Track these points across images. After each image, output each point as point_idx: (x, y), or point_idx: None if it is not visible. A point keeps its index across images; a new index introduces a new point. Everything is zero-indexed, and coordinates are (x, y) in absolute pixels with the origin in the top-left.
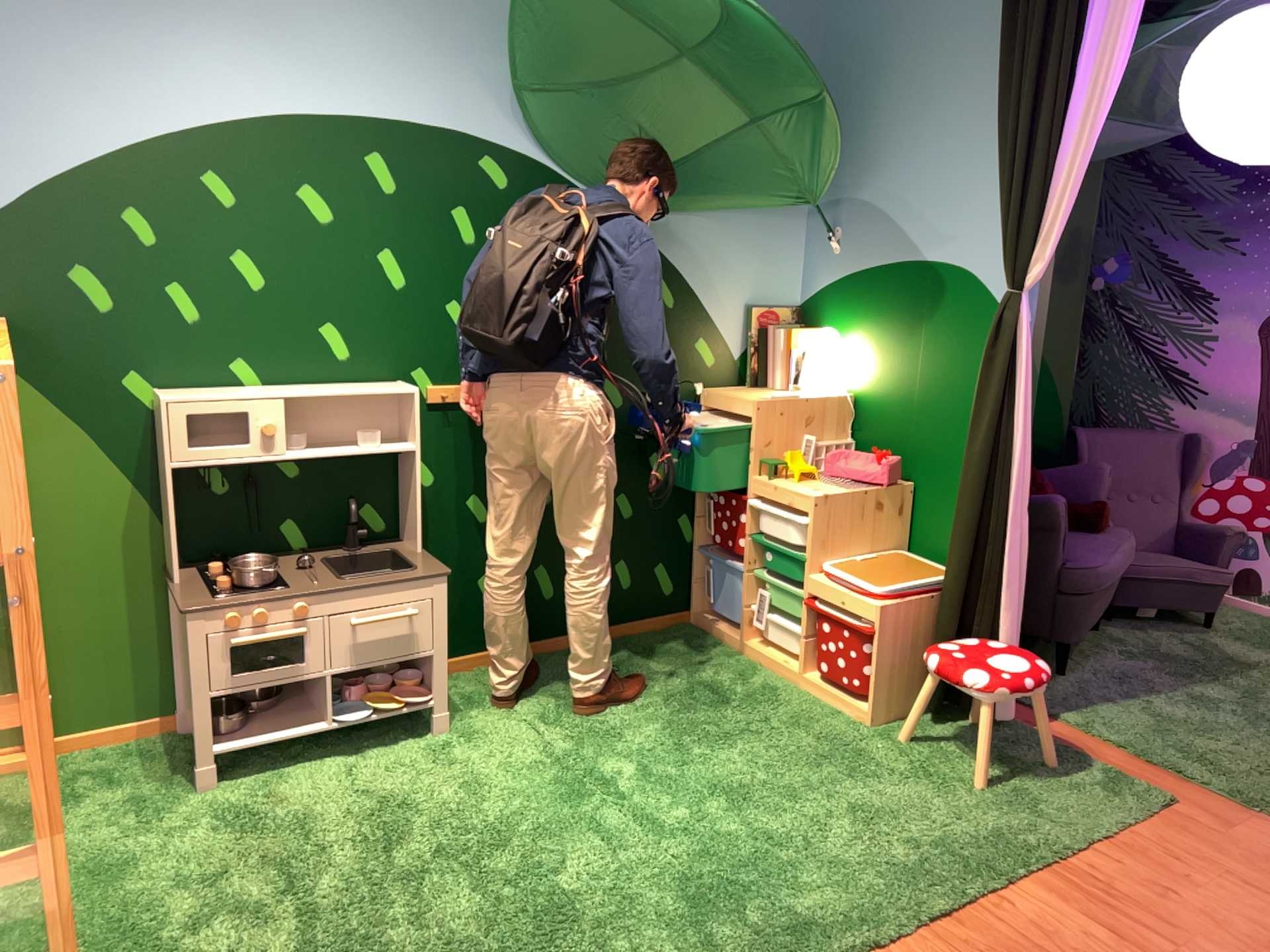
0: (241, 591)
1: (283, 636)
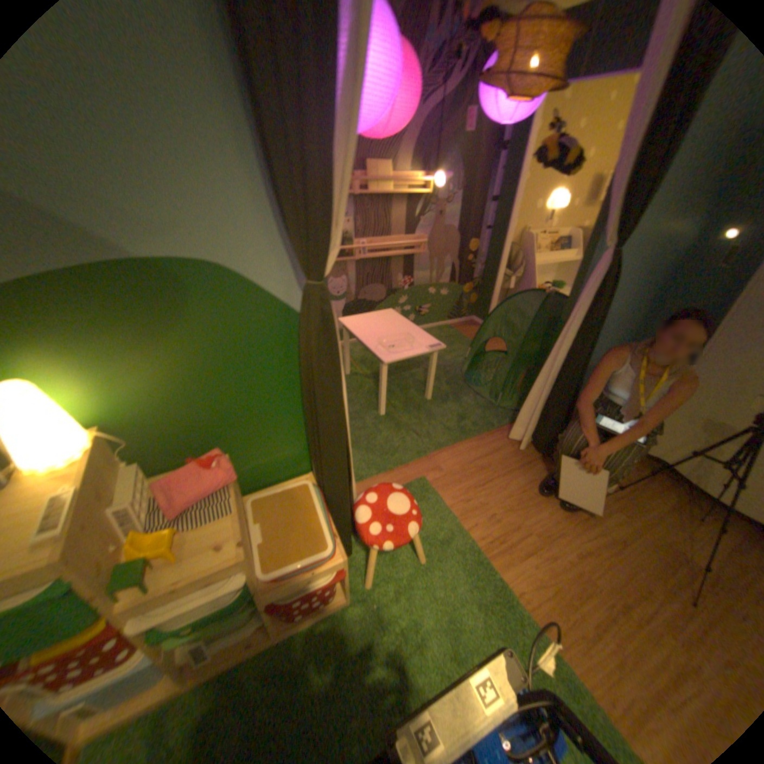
0: None
1: None
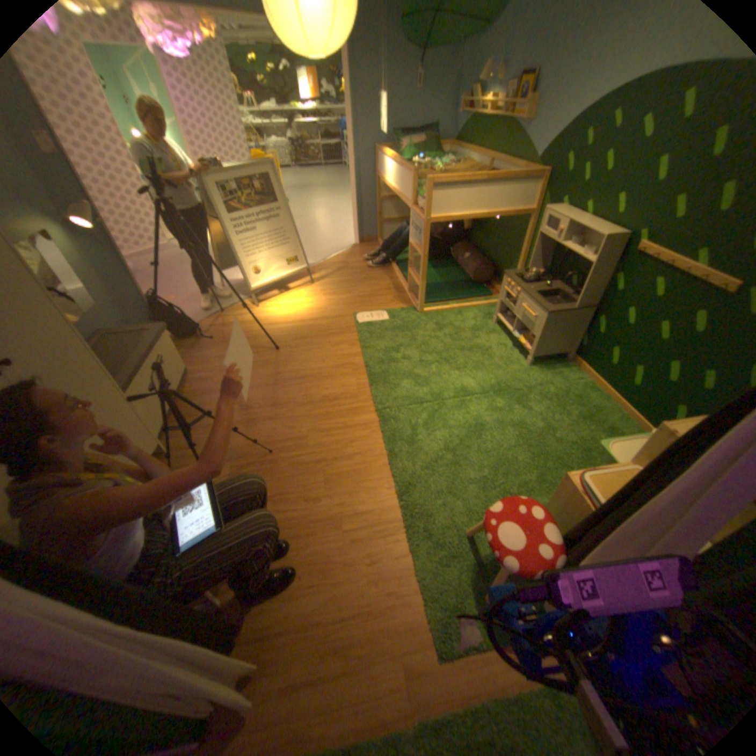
0: (520, 279)
1: (508, 295)
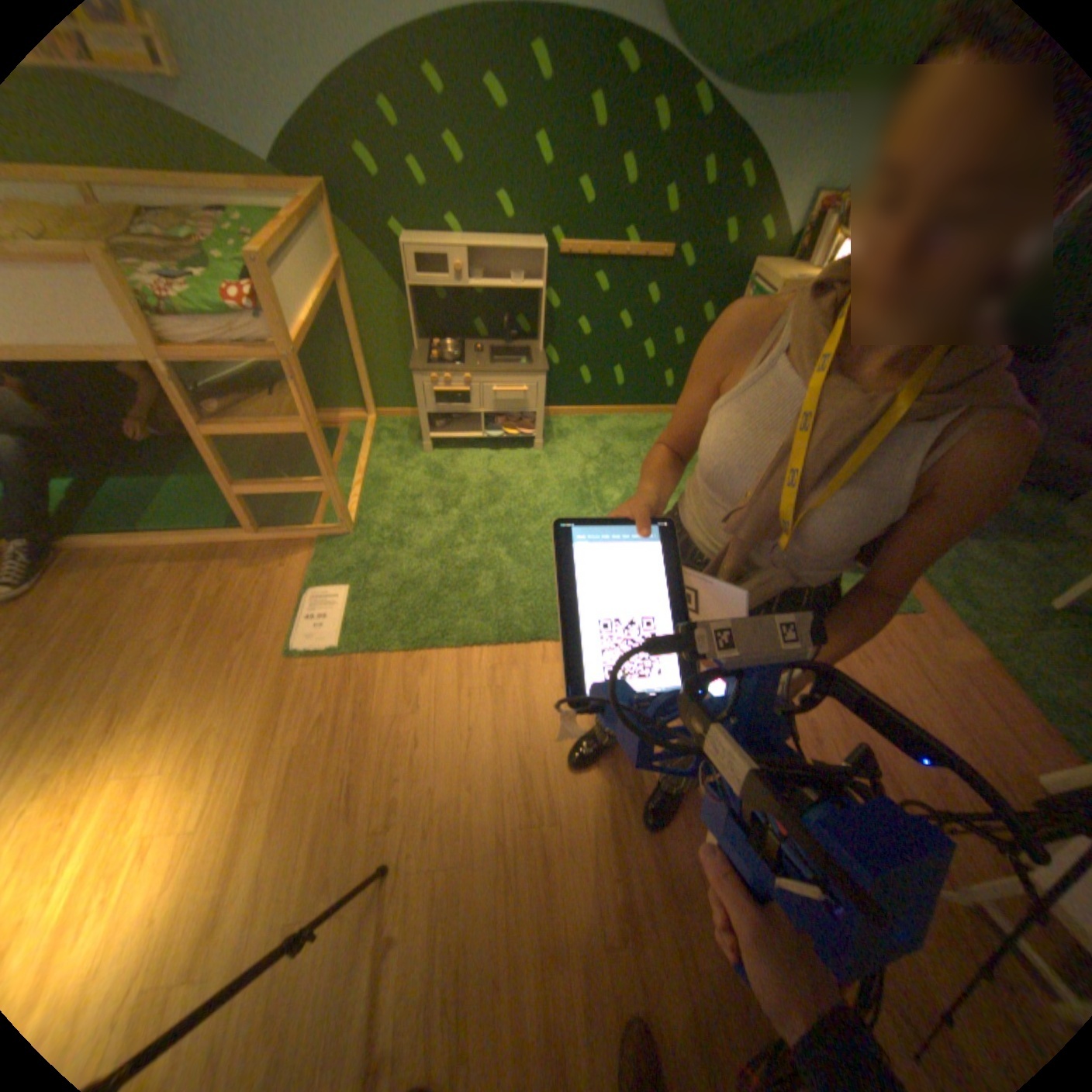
0: (437, 363)
1: (453, 393)
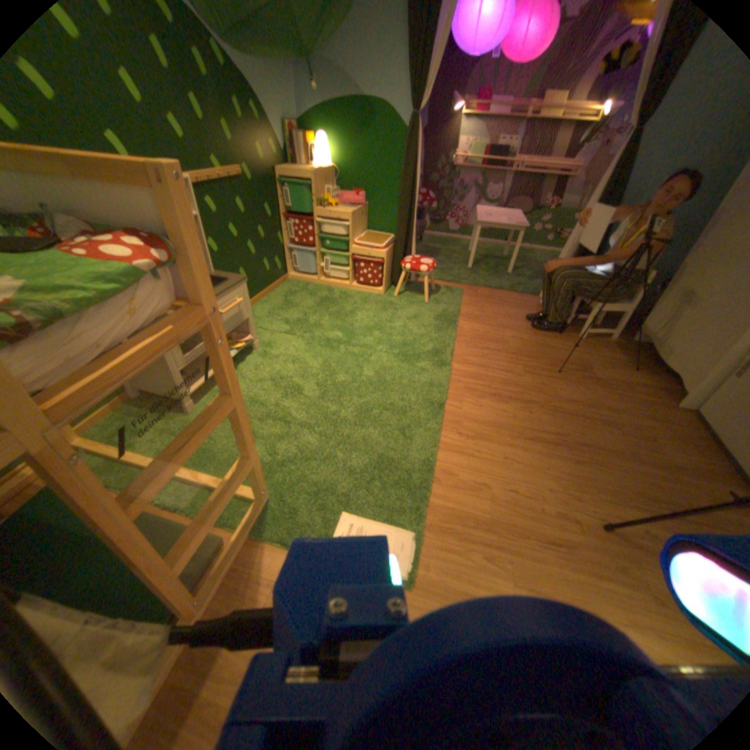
0: None
1: None
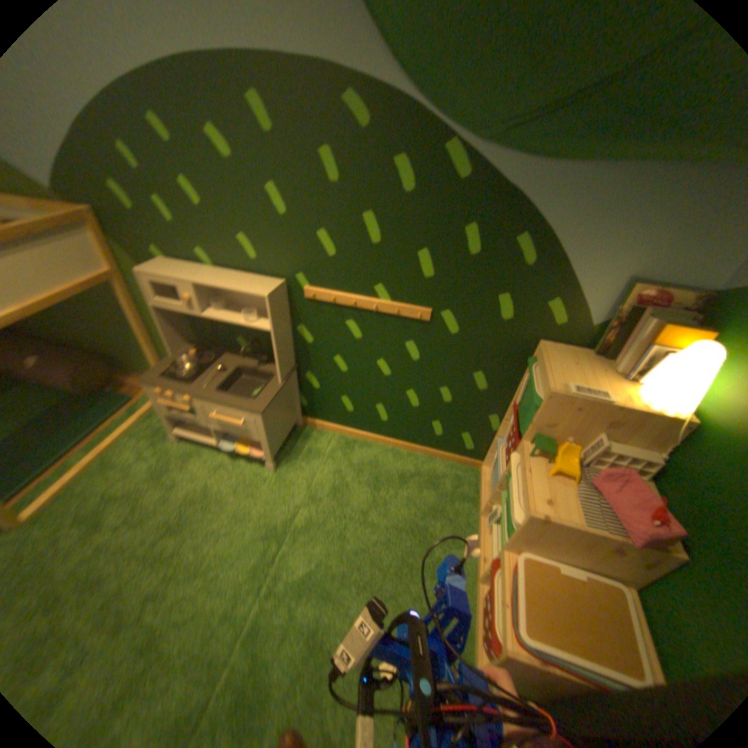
0: (175, 374)
1: (177, 407)
